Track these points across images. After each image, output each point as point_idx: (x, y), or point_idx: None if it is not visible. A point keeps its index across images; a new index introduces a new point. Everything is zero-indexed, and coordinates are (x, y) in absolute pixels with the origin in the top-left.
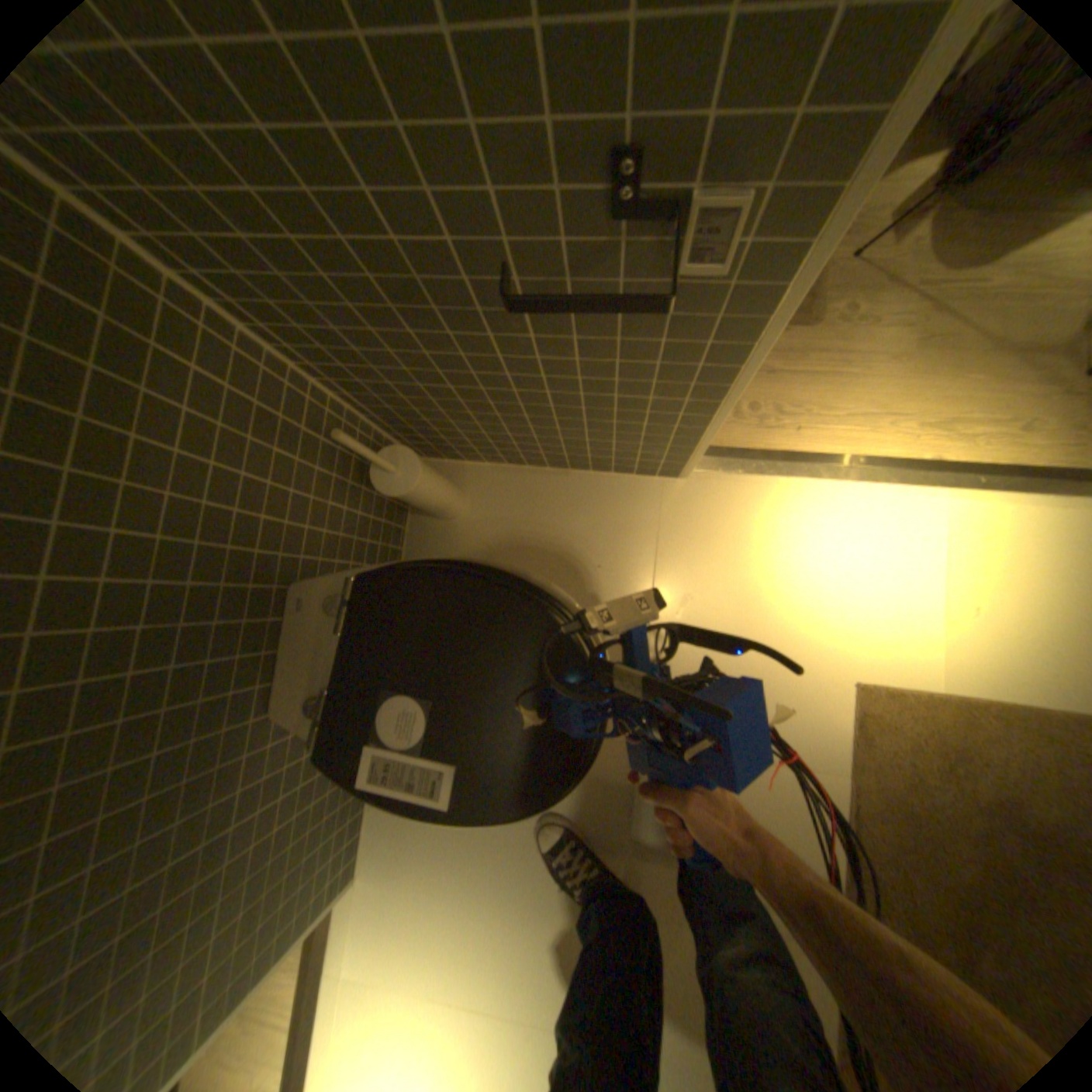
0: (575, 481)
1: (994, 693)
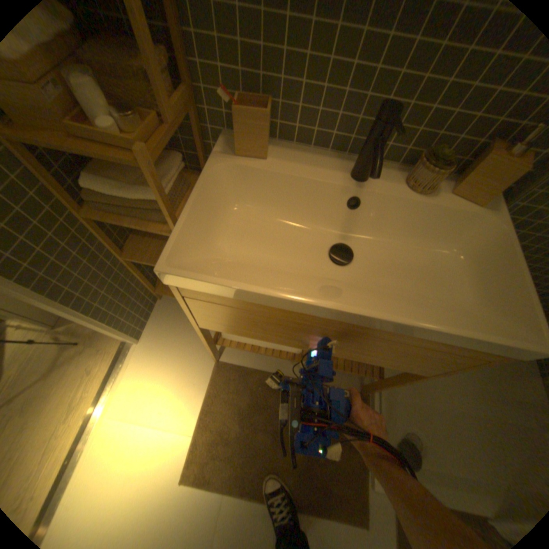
0: None
1: (192, 418)
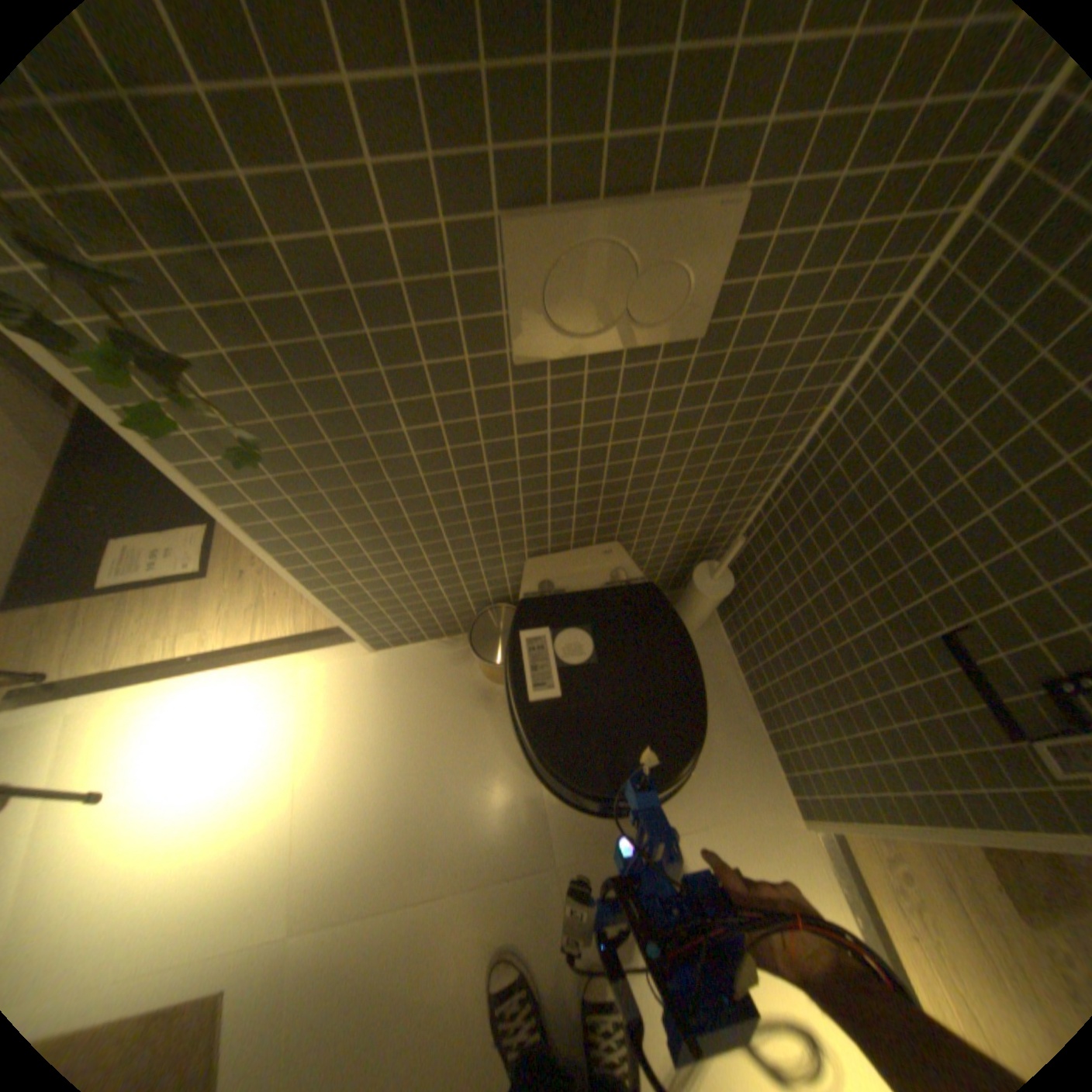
0: (753, 724)
1: None
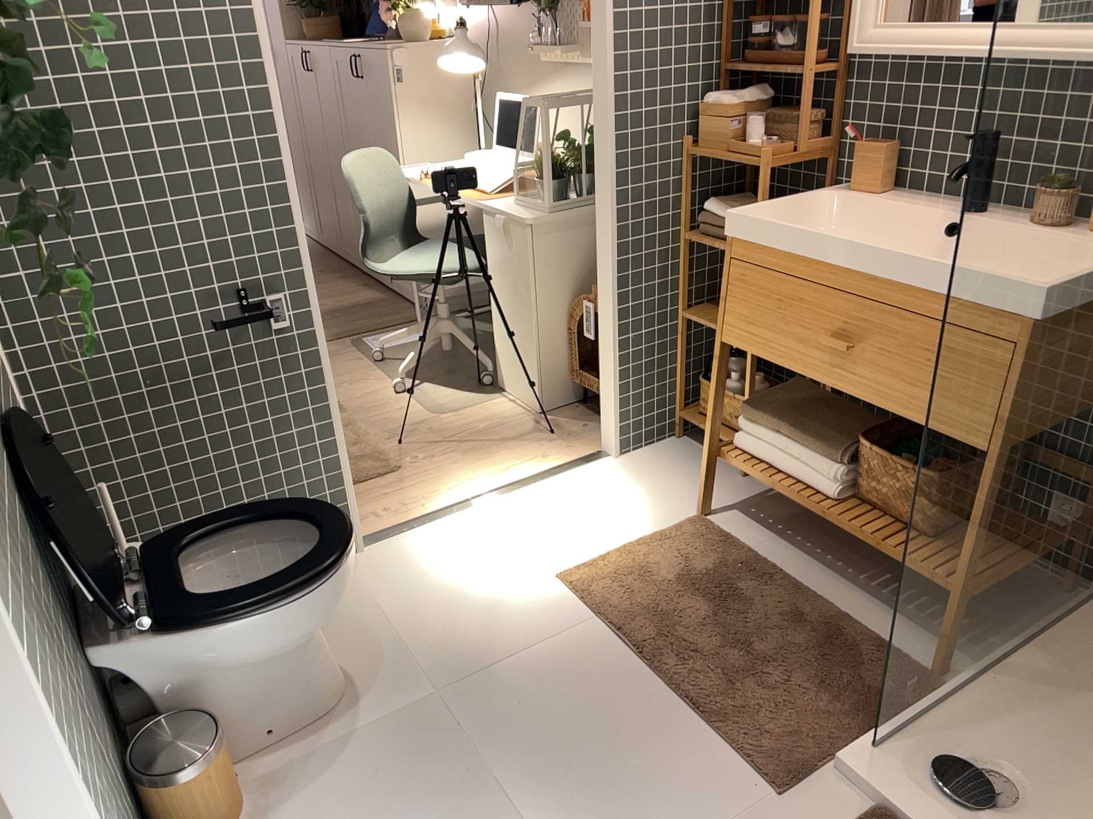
0: None
1: (626, 539)
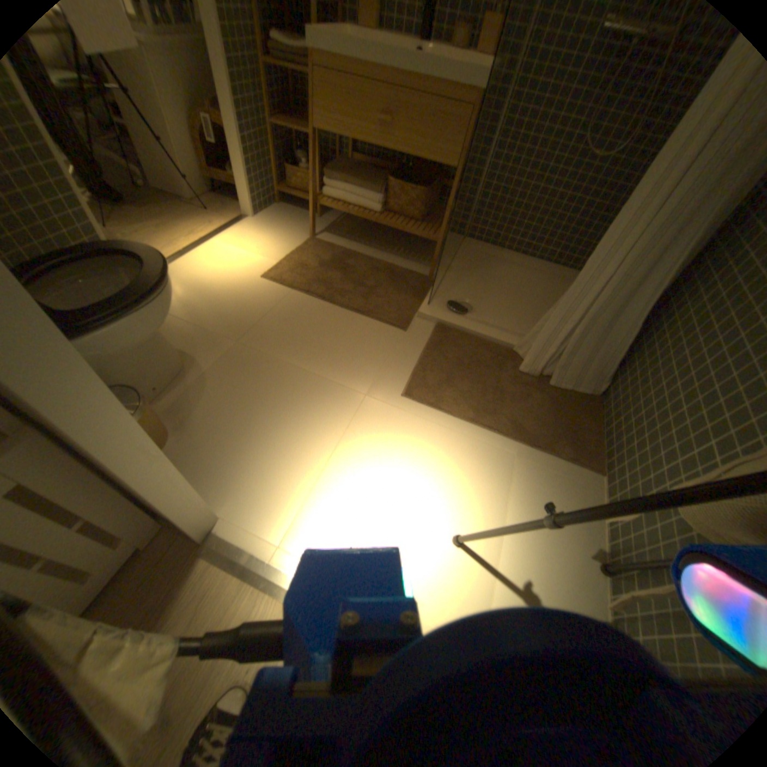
0: None
1: (282, 252)
